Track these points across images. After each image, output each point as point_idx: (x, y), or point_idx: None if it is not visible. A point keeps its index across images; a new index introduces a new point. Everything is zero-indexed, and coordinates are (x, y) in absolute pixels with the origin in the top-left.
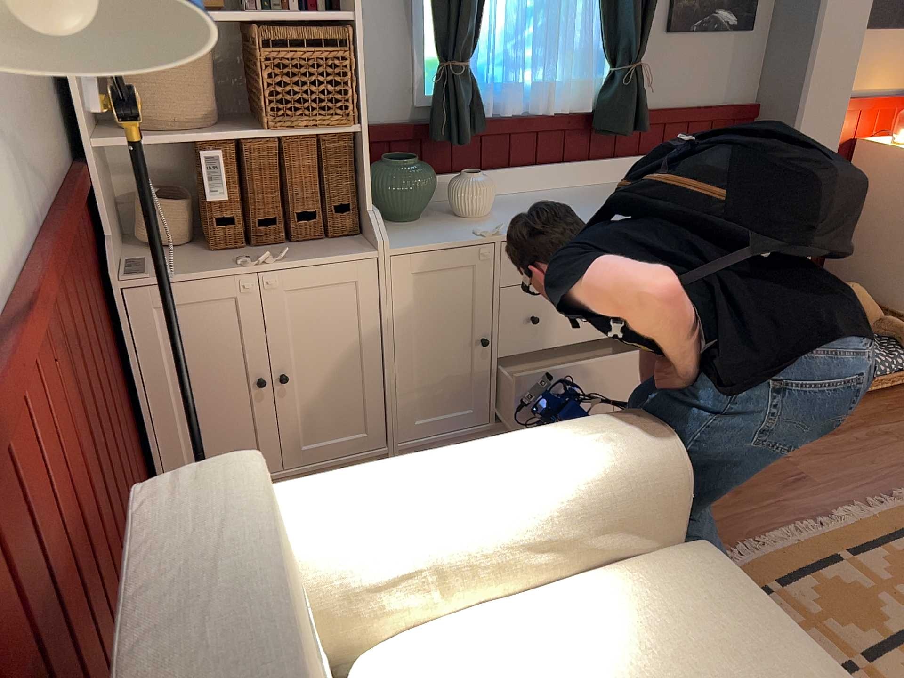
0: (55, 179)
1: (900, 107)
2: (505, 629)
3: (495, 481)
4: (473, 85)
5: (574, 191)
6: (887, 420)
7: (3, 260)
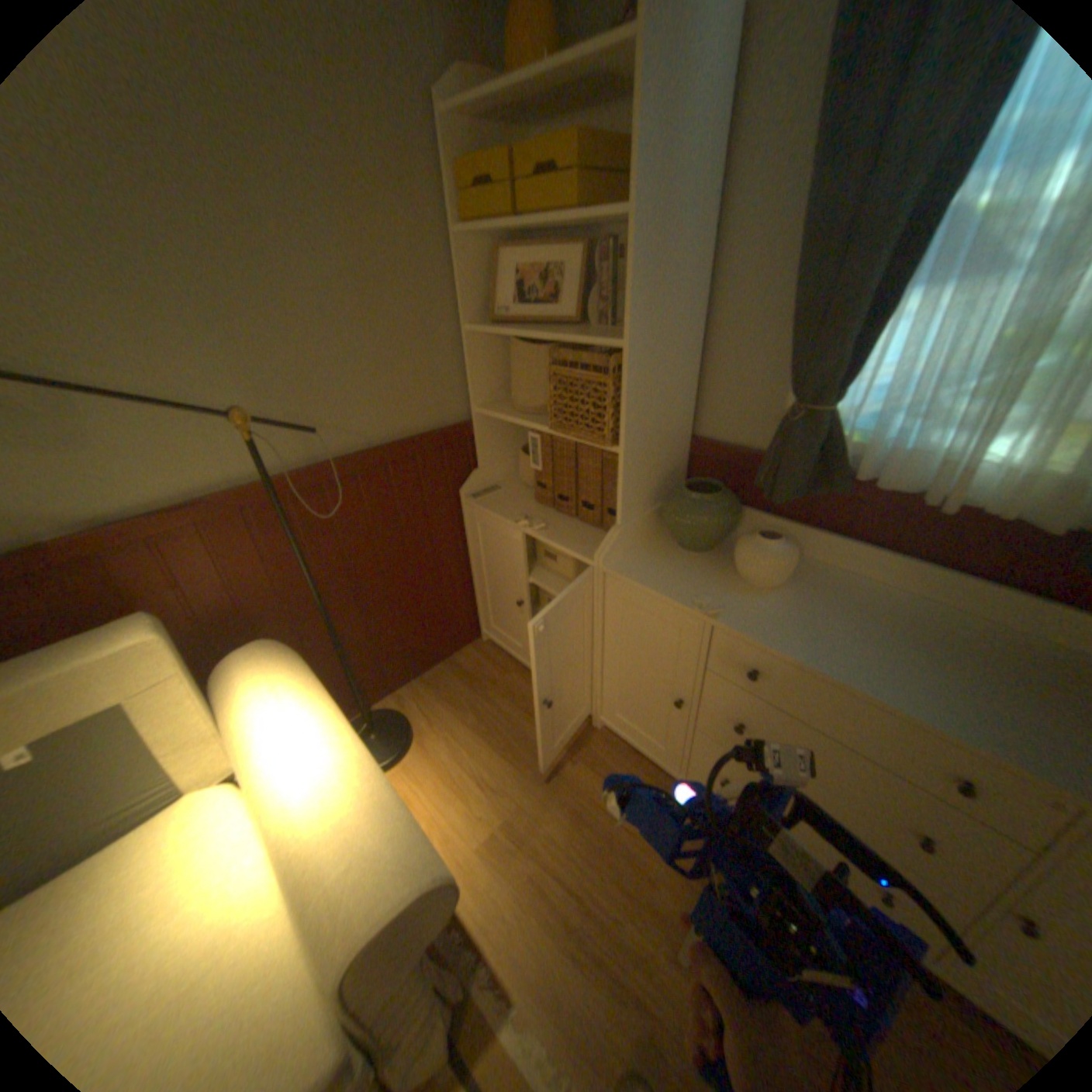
0: (409, 429)
1: None
2: (232, 870)
3: (287, 785)
4: (837, 433)
5: (980, 630)
6: None
7: (233, 477)
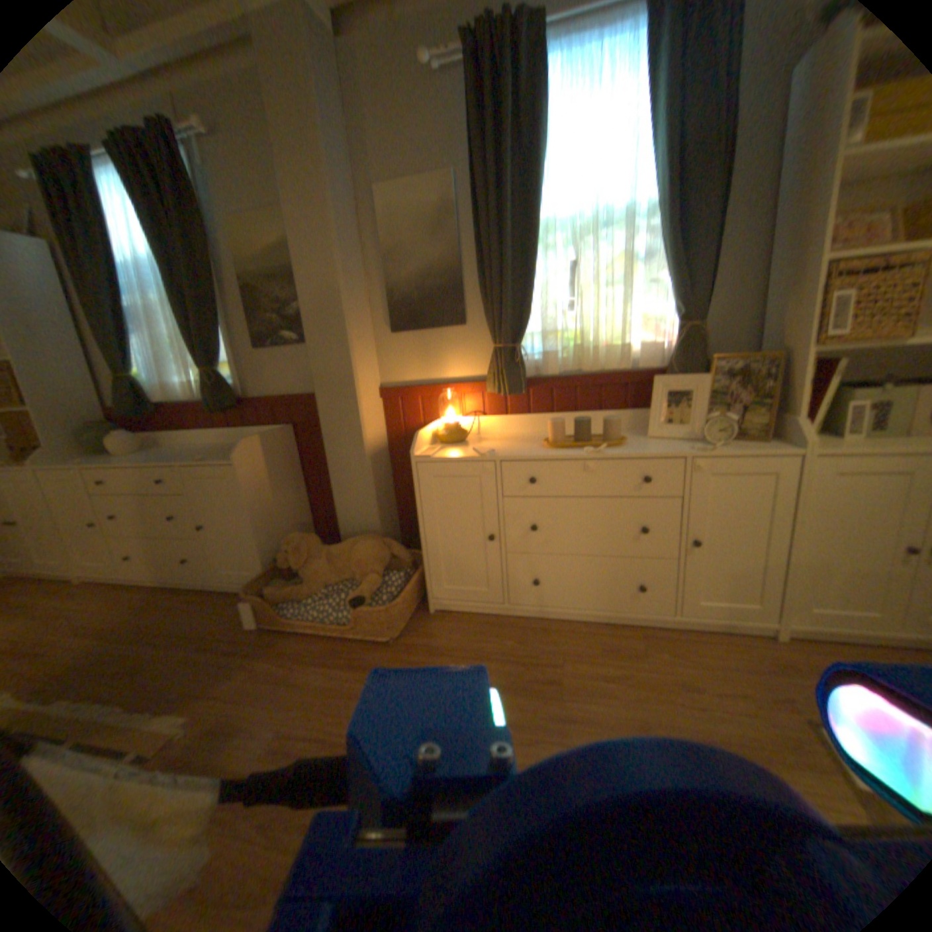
0: None
1: (469, 393)
2: None
3: None
4: (133, 386)
5: (206, 447)
6: (280, 662)
7: None
